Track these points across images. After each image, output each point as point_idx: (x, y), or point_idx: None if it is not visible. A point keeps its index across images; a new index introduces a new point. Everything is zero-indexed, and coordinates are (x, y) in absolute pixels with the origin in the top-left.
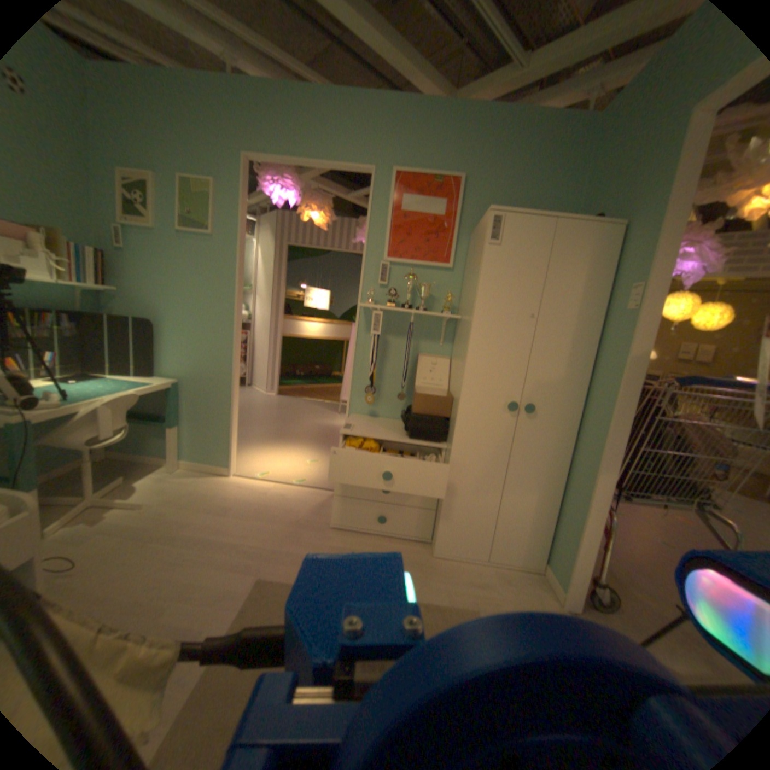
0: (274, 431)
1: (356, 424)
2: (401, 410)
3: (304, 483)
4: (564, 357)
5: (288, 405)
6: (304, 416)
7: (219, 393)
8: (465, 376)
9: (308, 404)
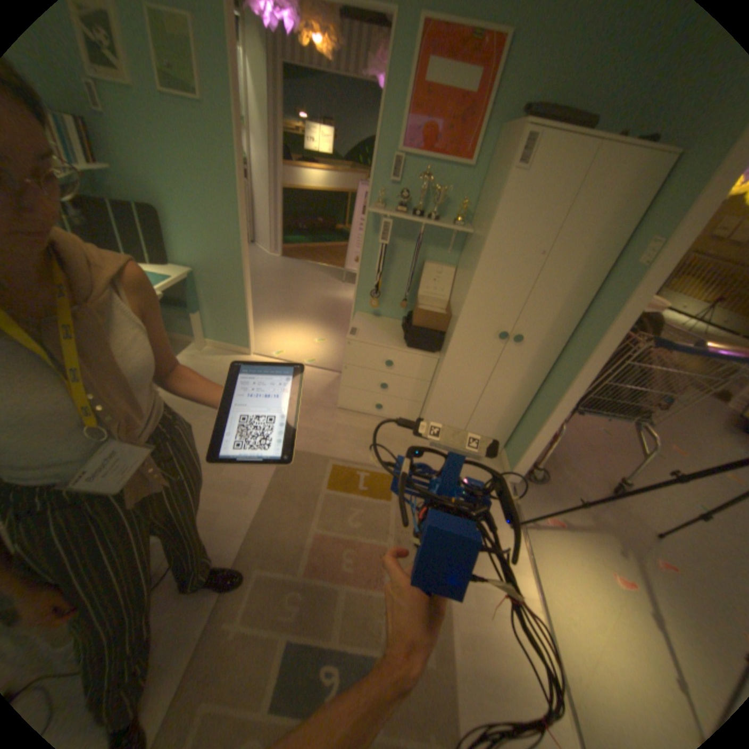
0: (283, 304)
1: (361, 327)
2: (403, 312)
3: (314, 362)
4: (564, 295)
5: (294, 270)
6: (310, 286)
7: (233, 283)
8: (465, 304)
9: (314, 269)
